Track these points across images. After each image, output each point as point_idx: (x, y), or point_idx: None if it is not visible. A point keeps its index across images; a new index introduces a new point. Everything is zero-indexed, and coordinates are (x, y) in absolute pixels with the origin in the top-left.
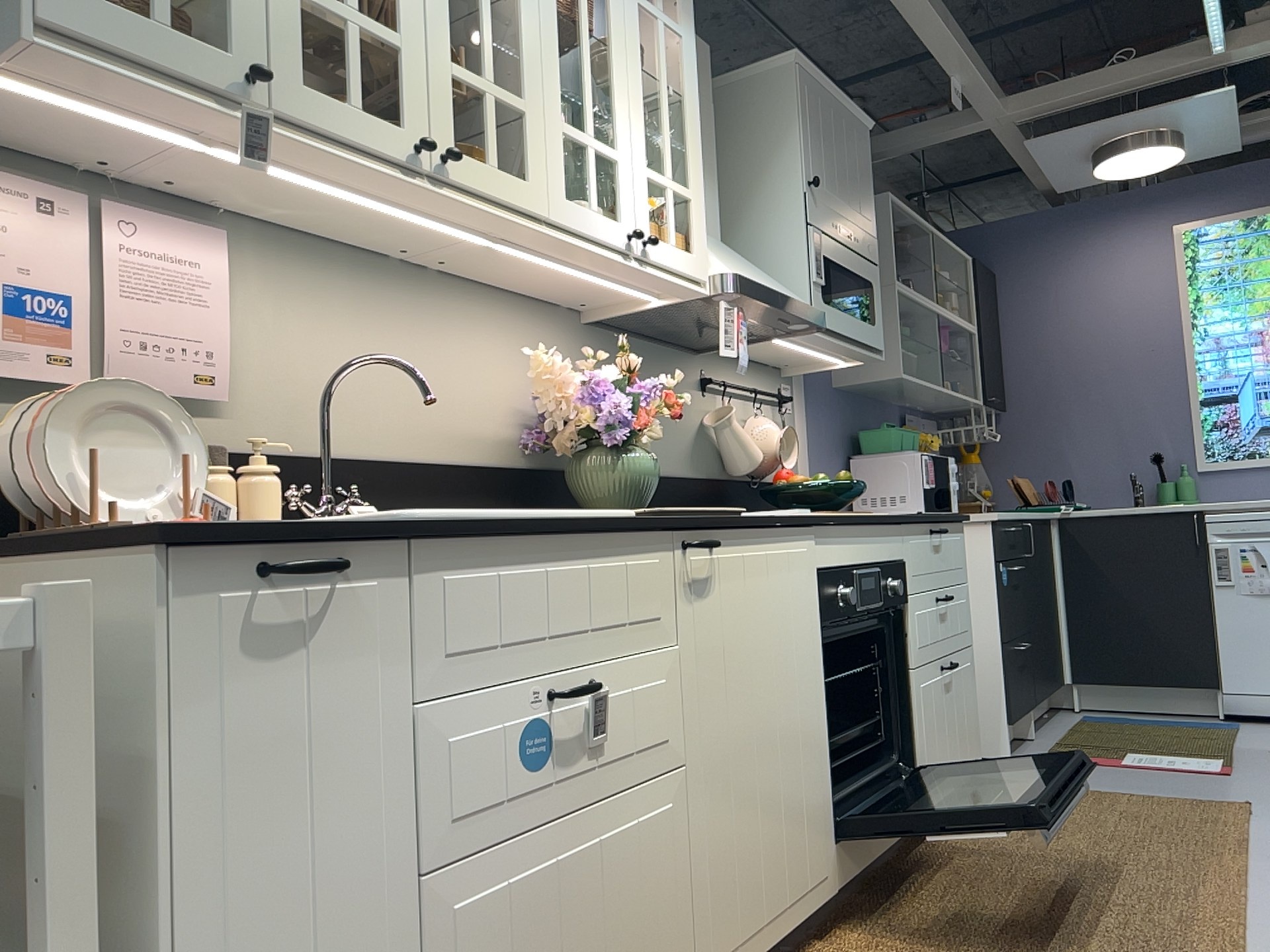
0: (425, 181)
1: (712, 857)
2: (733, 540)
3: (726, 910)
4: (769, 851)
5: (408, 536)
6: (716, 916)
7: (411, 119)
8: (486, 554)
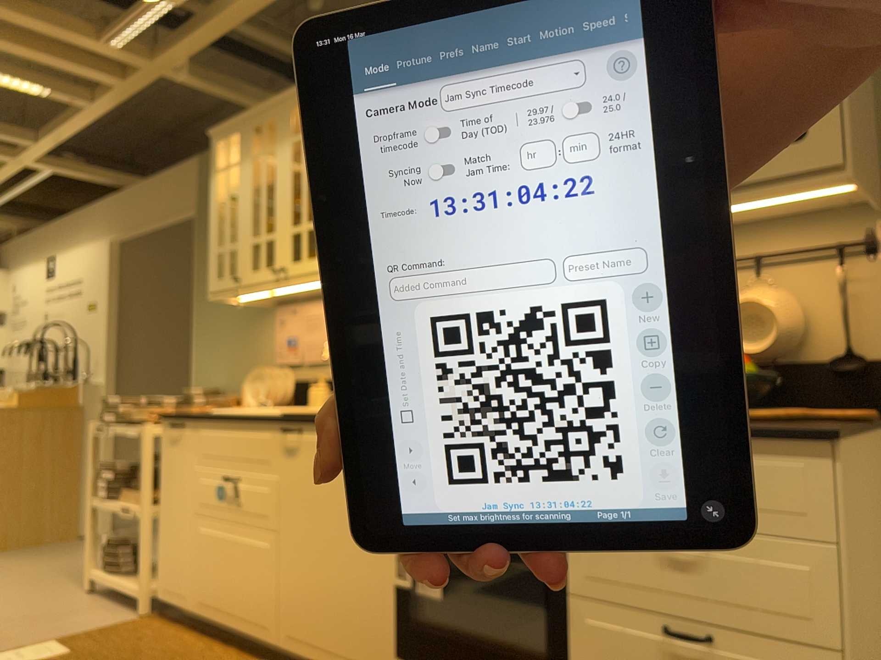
0: (283, 281)
1: (288, 585)
2: (314, 429)
3: (294, 617)
4: (327, 612)
5: (192, 418)
6: (288, 615)
7: (276, 262)
8: (212, 425)
